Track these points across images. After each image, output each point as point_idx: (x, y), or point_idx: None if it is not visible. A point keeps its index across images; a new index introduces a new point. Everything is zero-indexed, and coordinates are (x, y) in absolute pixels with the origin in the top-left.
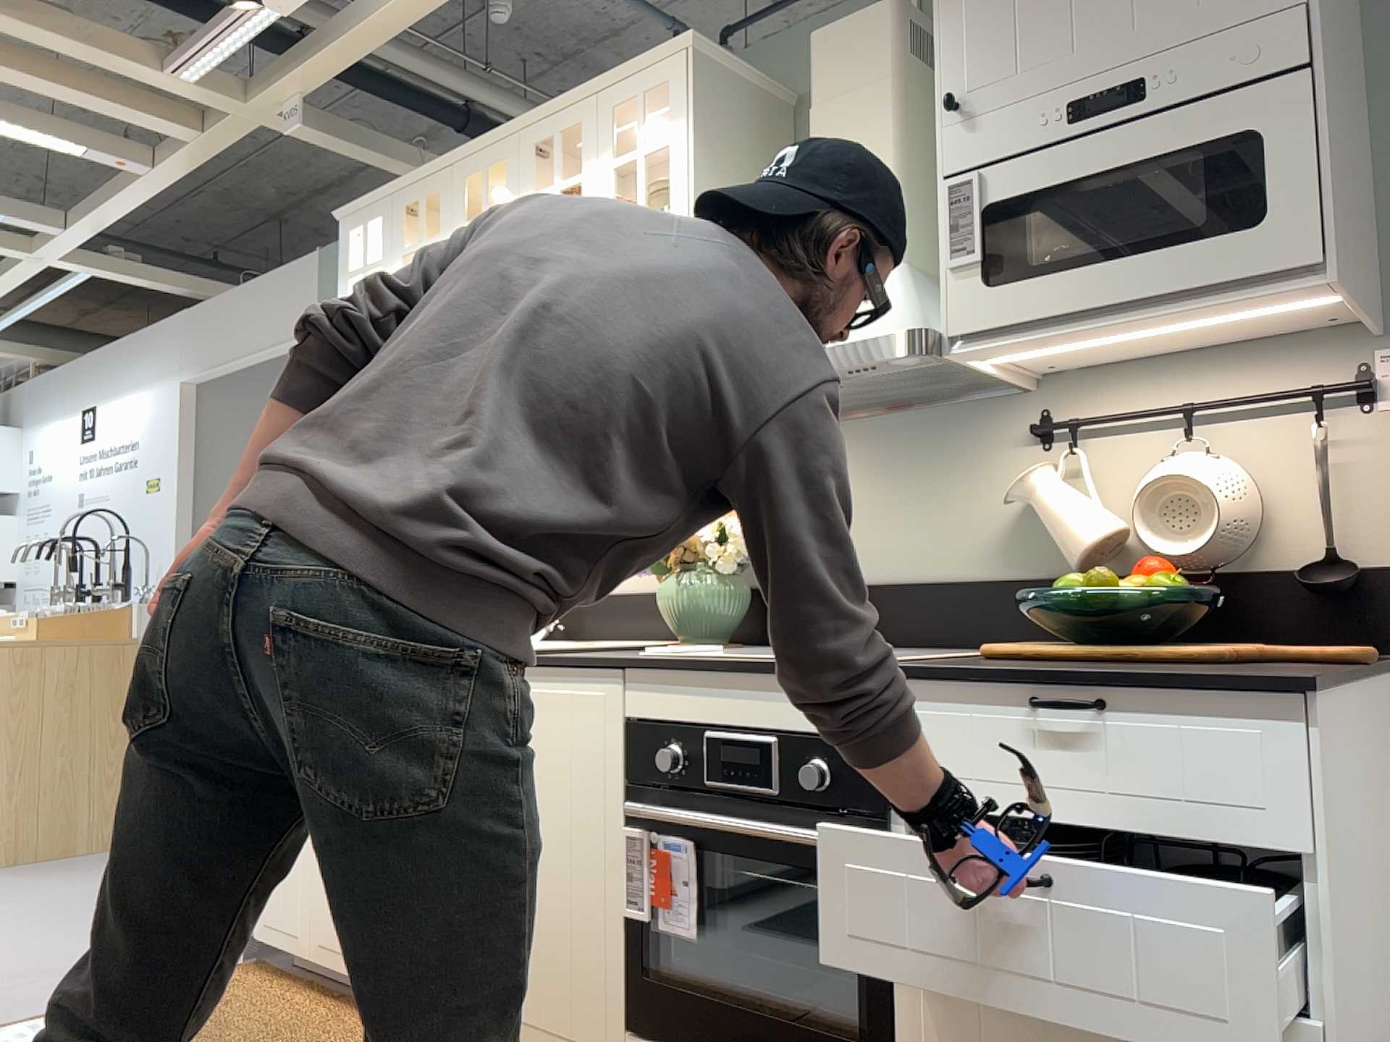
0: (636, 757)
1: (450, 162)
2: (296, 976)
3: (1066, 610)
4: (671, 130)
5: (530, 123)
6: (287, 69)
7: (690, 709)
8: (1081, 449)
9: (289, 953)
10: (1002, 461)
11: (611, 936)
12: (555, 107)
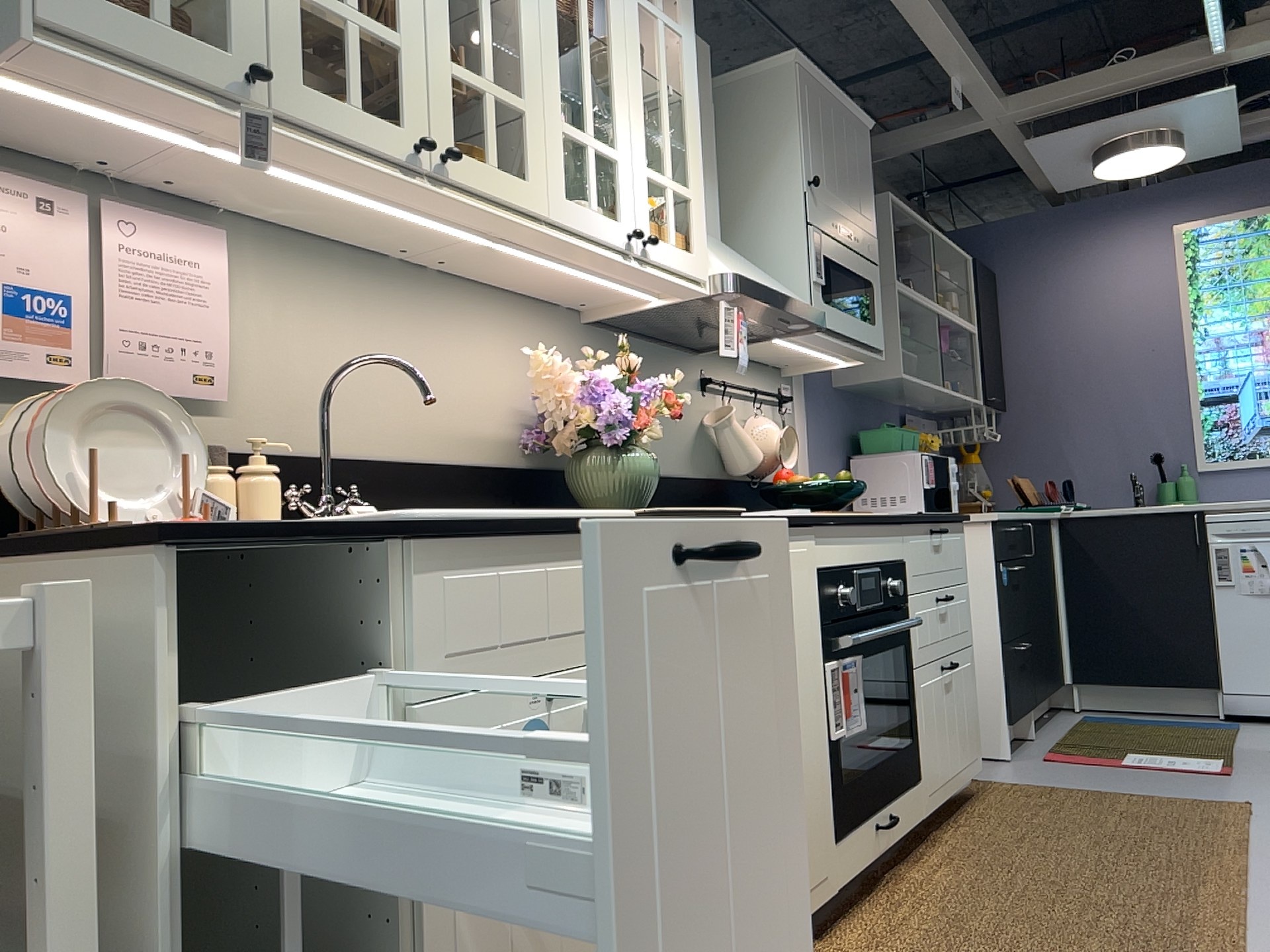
0: (827, 601)
1: None
2: None
3: (822, 493)
4: (685, 26)
5: None
6: None
7: (847, 554)
8: (726, 400)
9: None
10: (692, 397)
11: (825, 765)
12: None
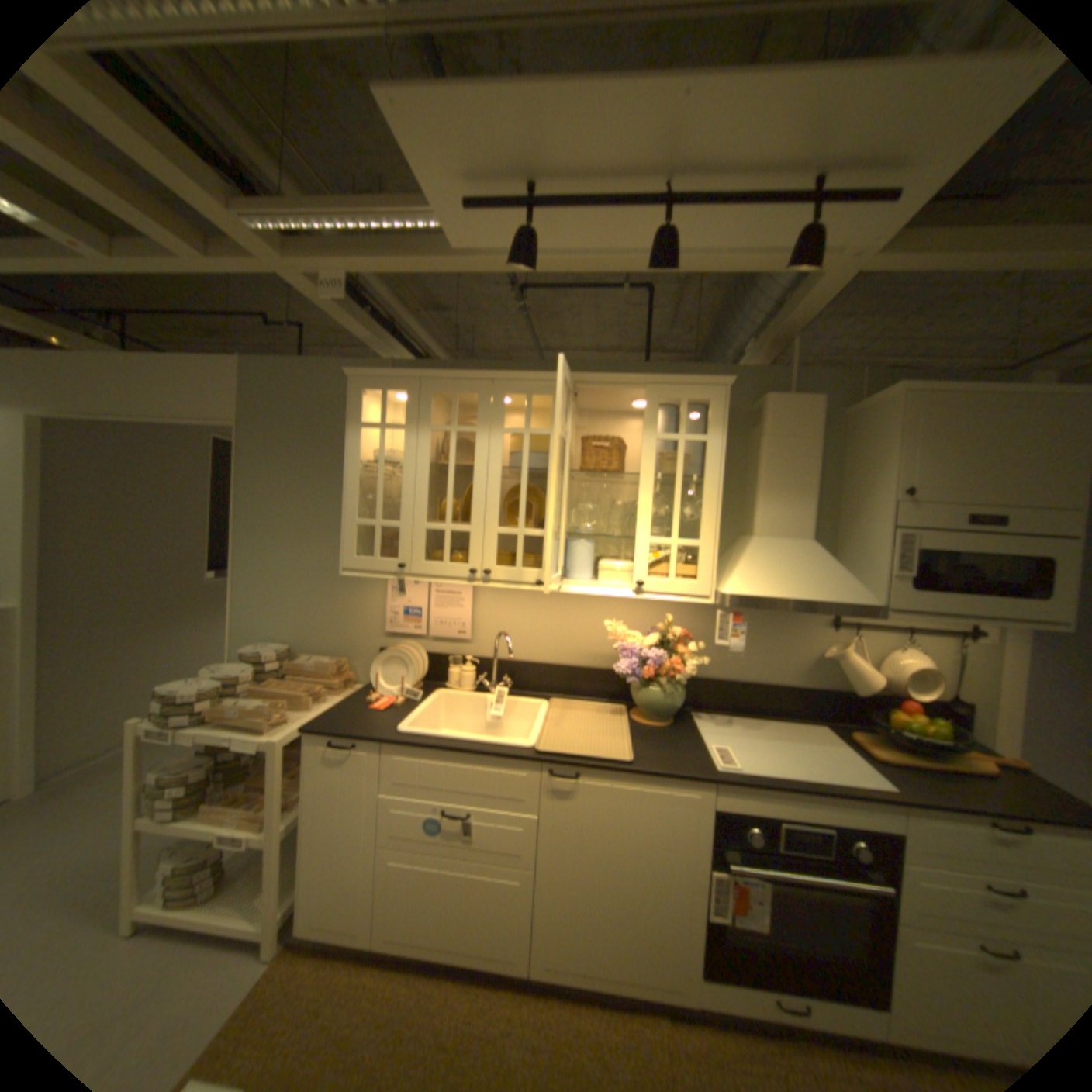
0: (725, 835)
1: (492, 377)
2: (334, 953)
3: (910, 739)
4: (711, 433)
5: (581, 379)
6: (346, 248)
7: (771, 811)
8: (859, 637)
9: (345, 947)
10: (814, 634)
11: (695, 932)
12: (608, 379)
